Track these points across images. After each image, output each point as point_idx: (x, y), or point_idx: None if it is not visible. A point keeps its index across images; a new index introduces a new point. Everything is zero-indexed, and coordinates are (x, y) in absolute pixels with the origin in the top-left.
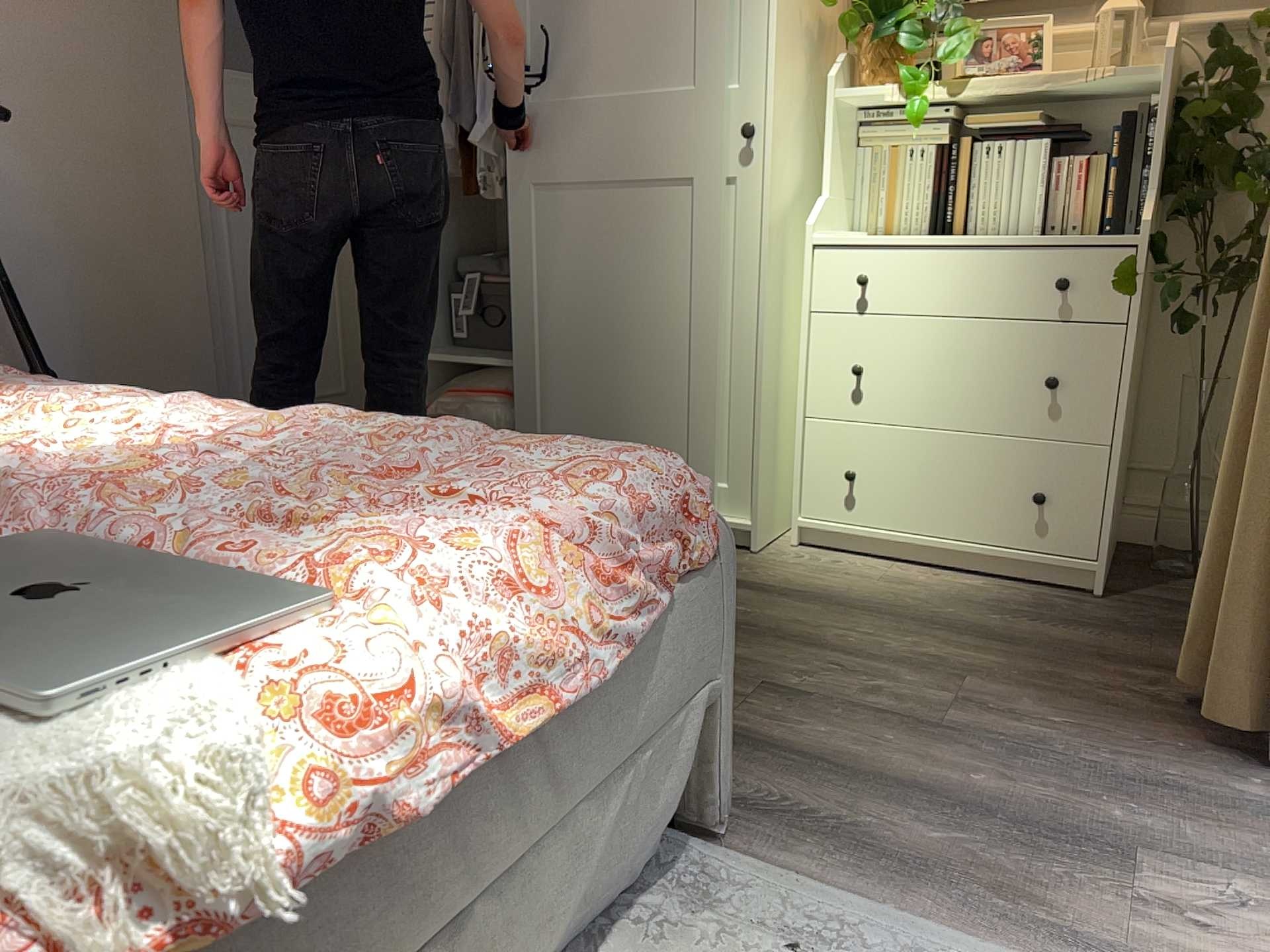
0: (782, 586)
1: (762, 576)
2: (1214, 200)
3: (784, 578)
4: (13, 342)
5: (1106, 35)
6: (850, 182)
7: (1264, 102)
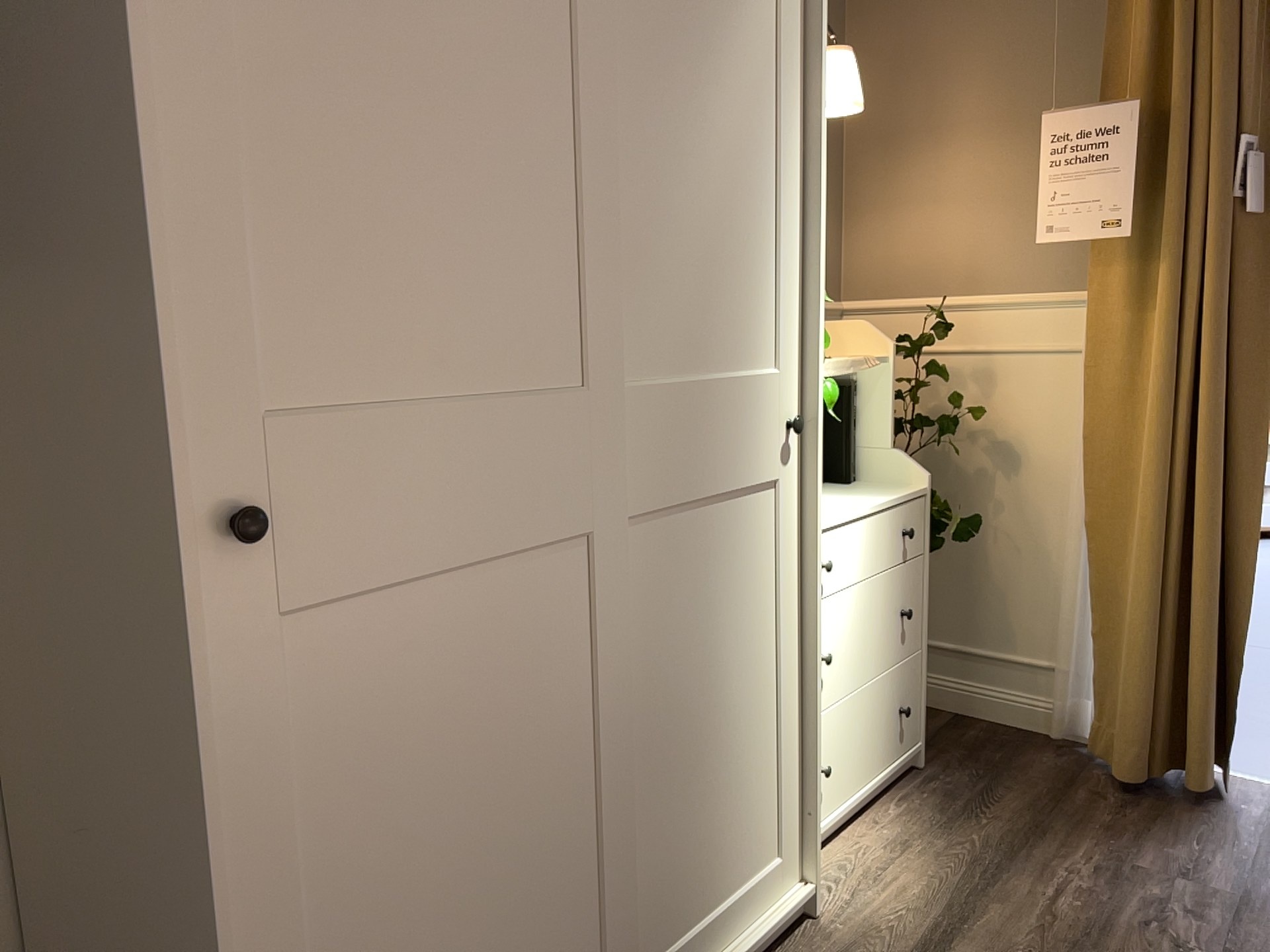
0: (927, 917)
1: (897, 926)
2: None
3: (901, 911)
4: None
5: None
6: None
7: None
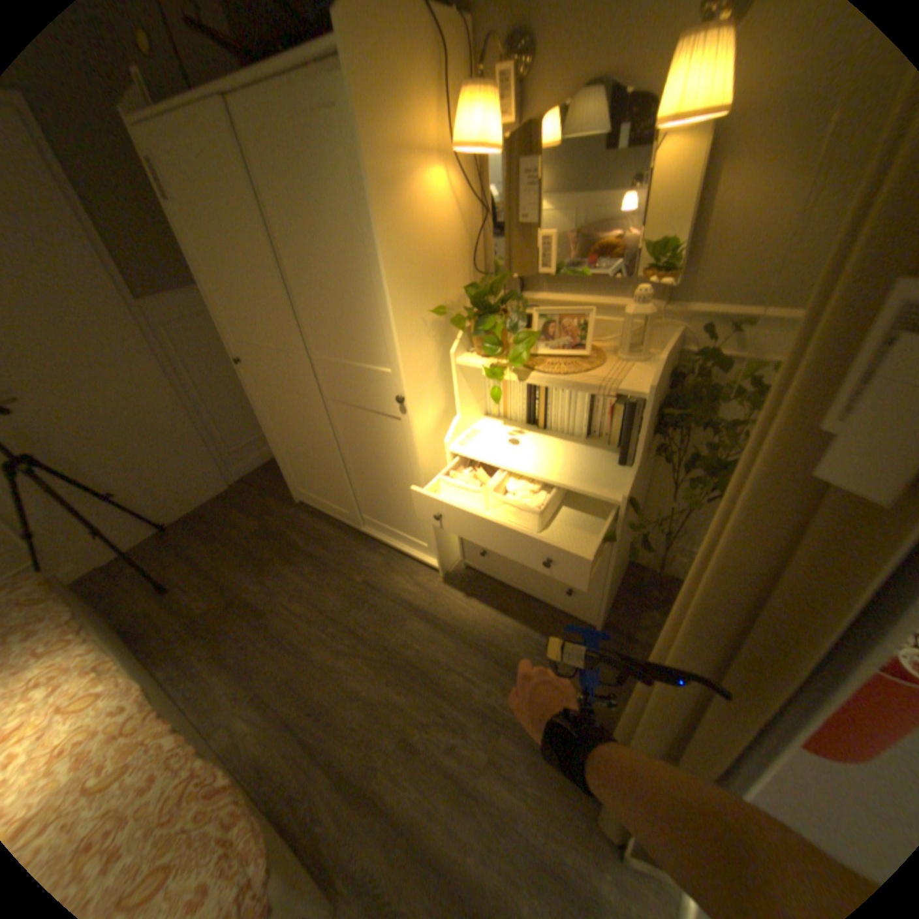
0: (443, 617)
1: (437, 605)
2: (691, 431)
3: (447, 607)
4: (86, 482)
5: (628, 330)
6: (481, 391)
7: (735, 370)
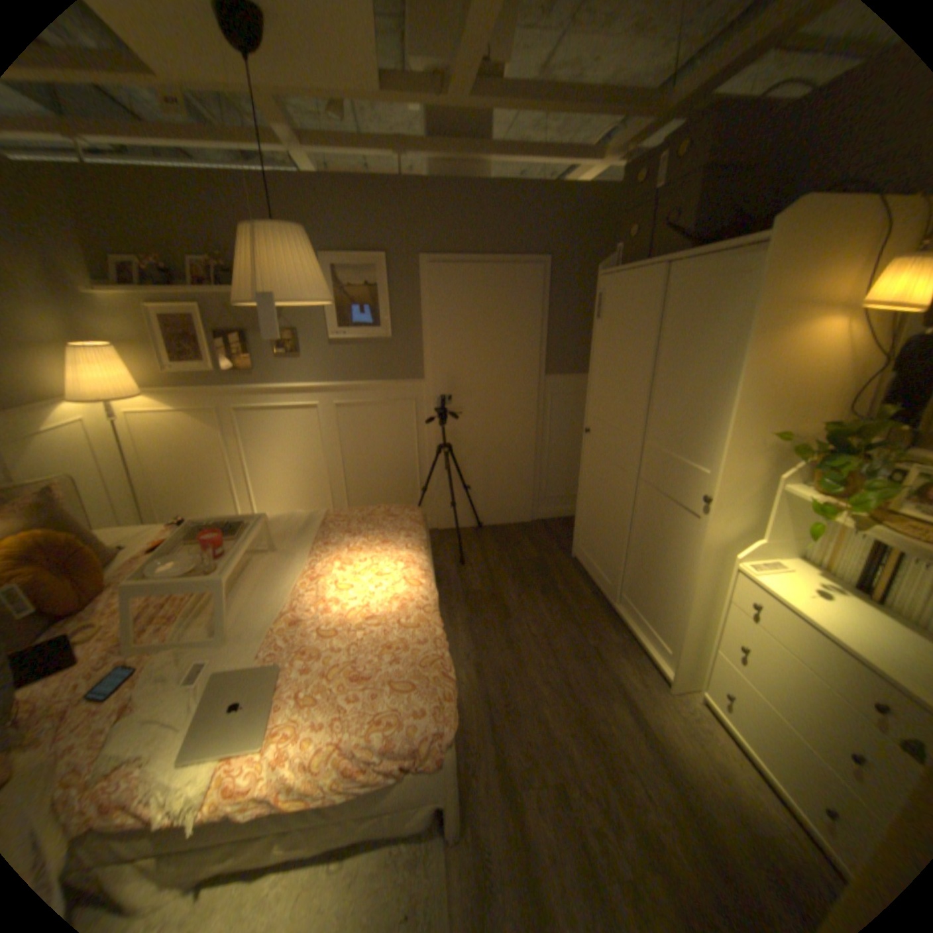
0: (656, 728)
1: (656, 714)
2: None
3: (665, 724)
4: (463, 474)
5: None
6: (808, 530)
7: None
